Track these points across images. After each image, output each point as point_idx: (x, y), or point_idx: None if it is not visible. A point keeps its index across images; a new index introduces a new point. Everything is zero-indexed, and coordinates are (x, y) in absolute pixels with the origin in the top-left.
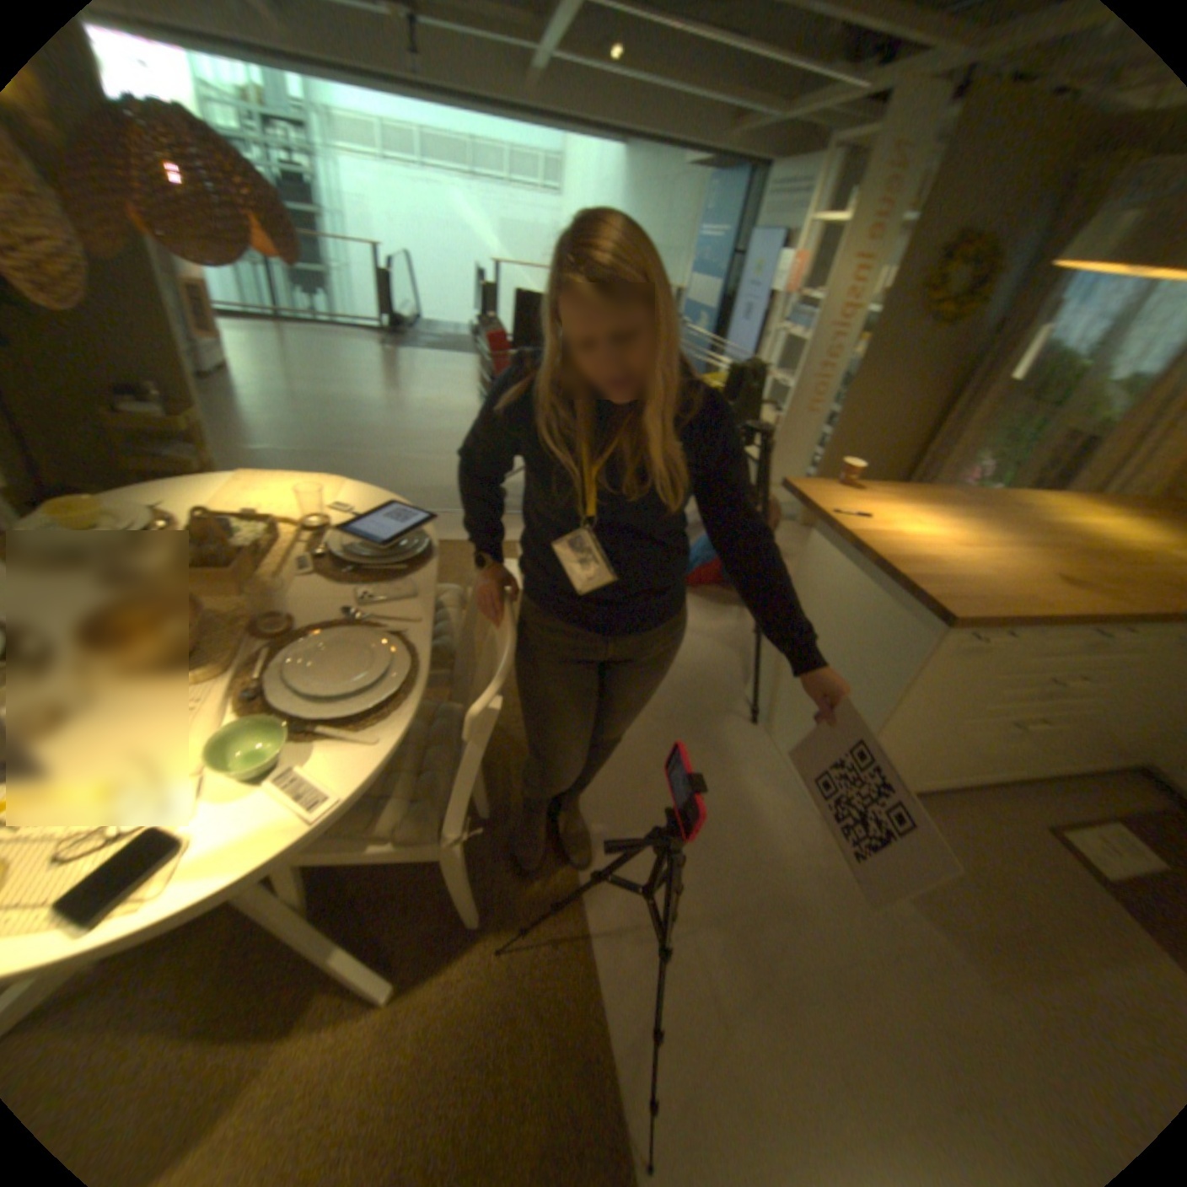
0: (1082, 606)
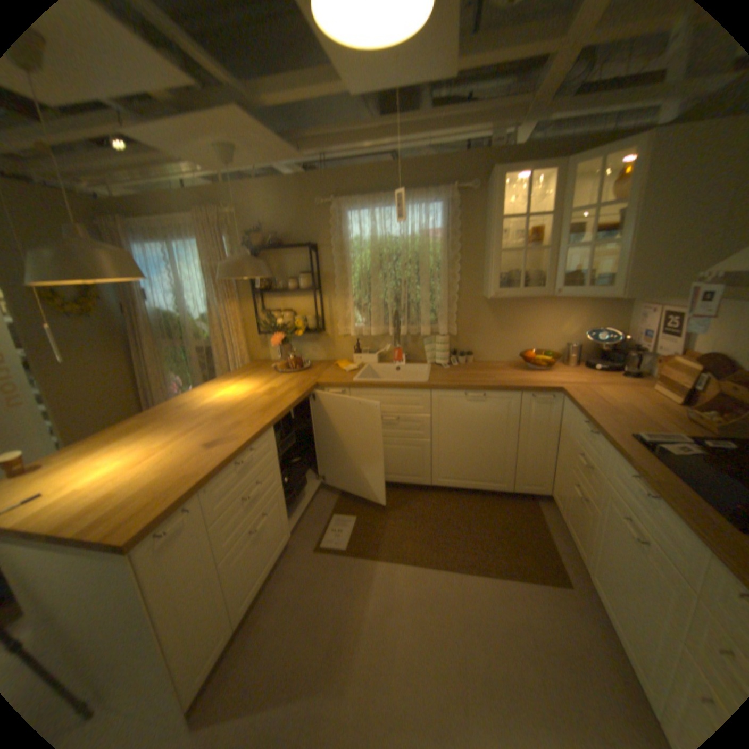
0: (214, 462)
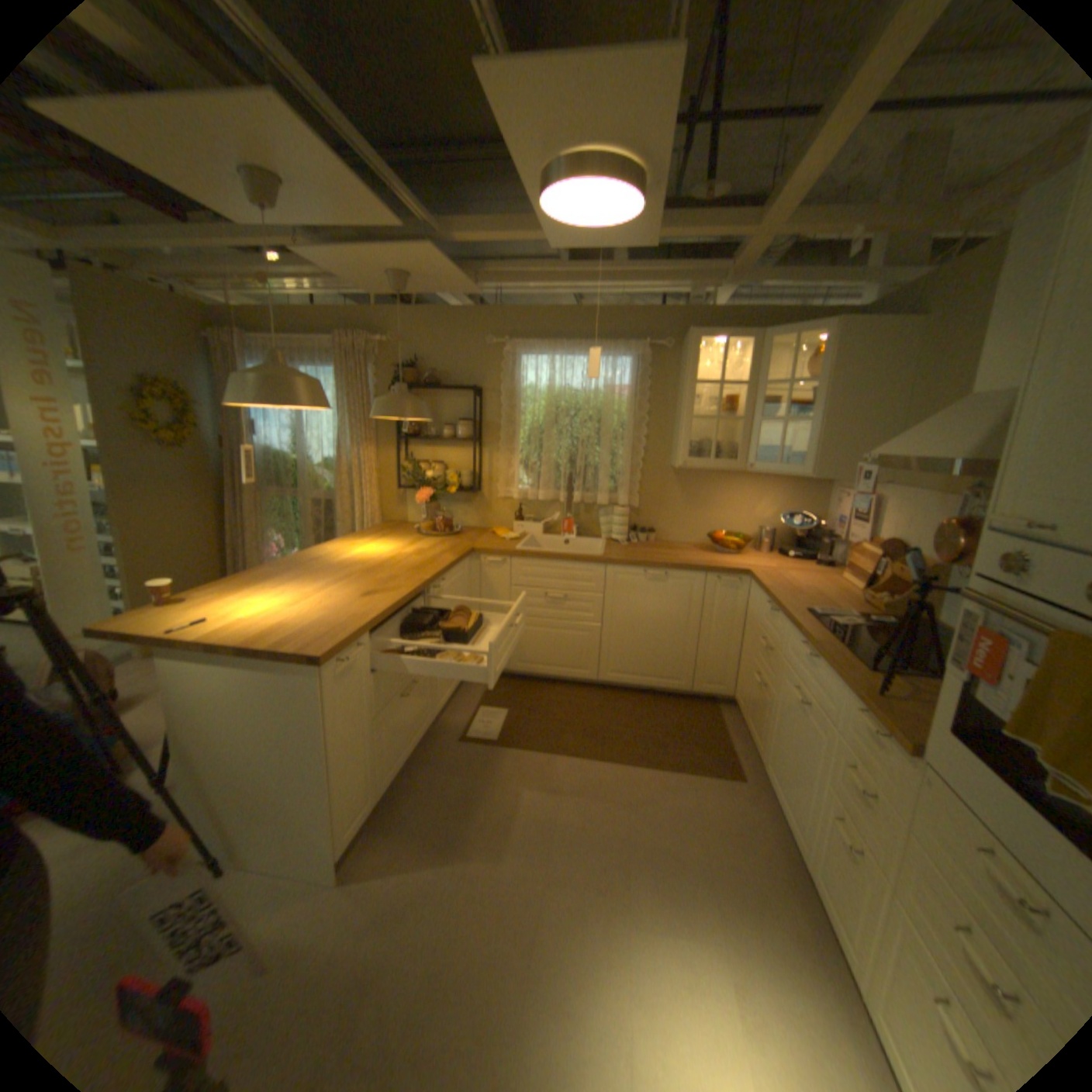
0: (381, 605)
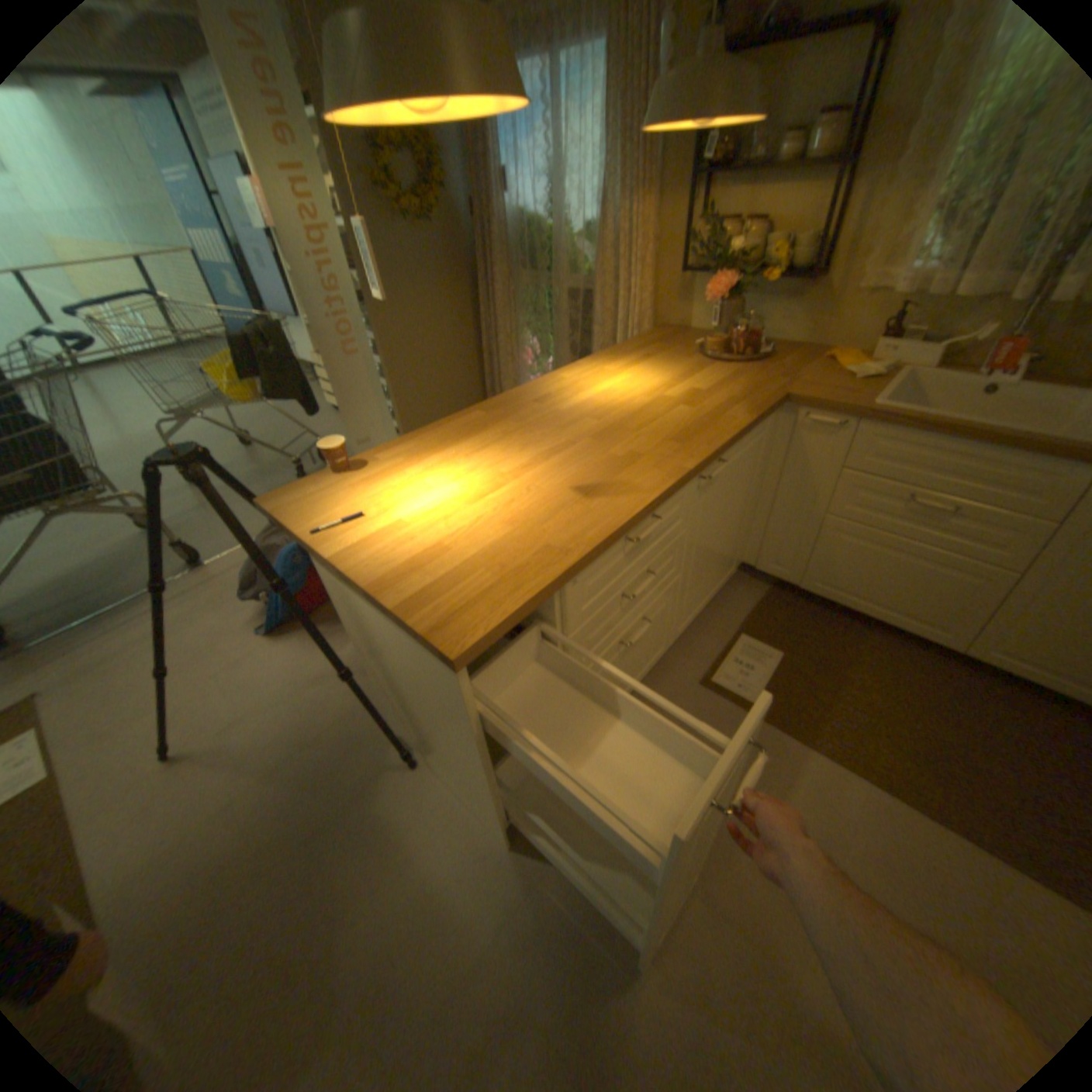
0: (595, 529)
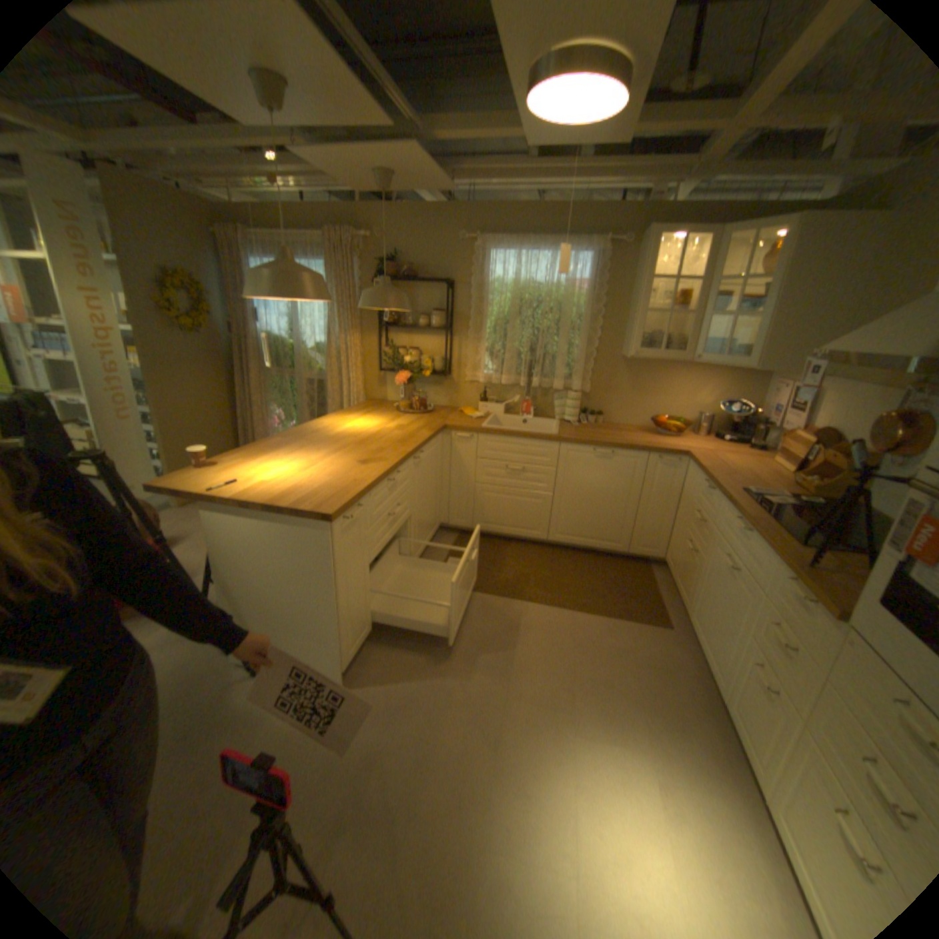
0: (374, 473)
